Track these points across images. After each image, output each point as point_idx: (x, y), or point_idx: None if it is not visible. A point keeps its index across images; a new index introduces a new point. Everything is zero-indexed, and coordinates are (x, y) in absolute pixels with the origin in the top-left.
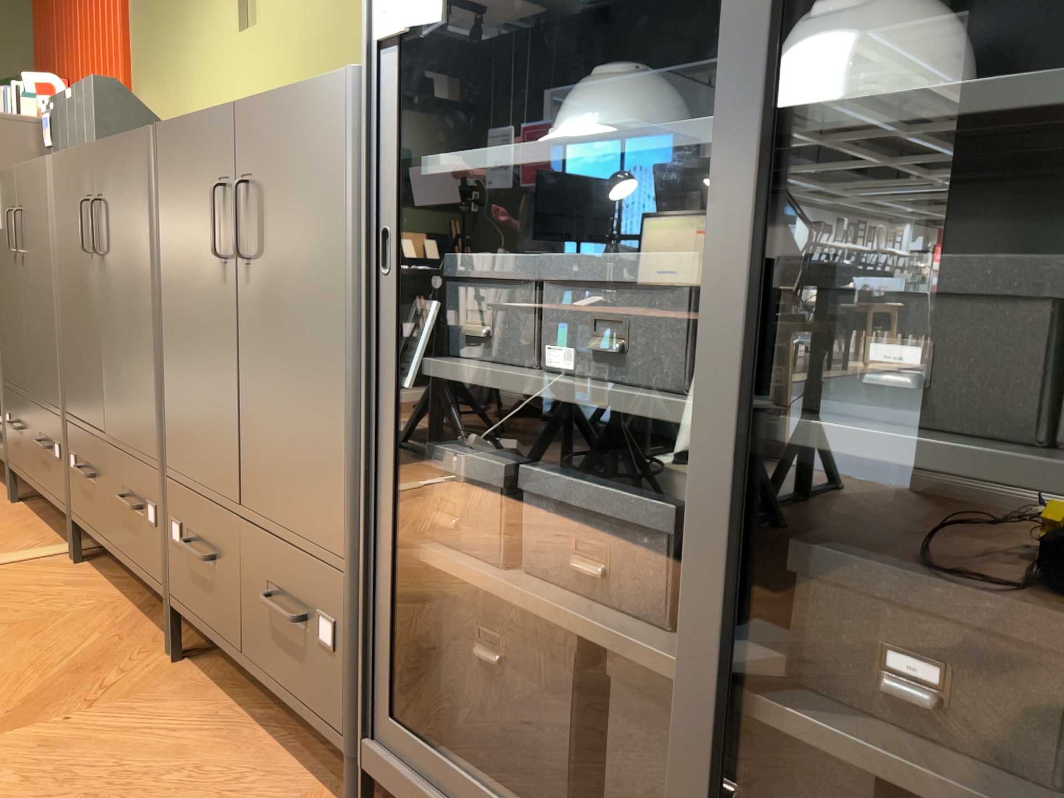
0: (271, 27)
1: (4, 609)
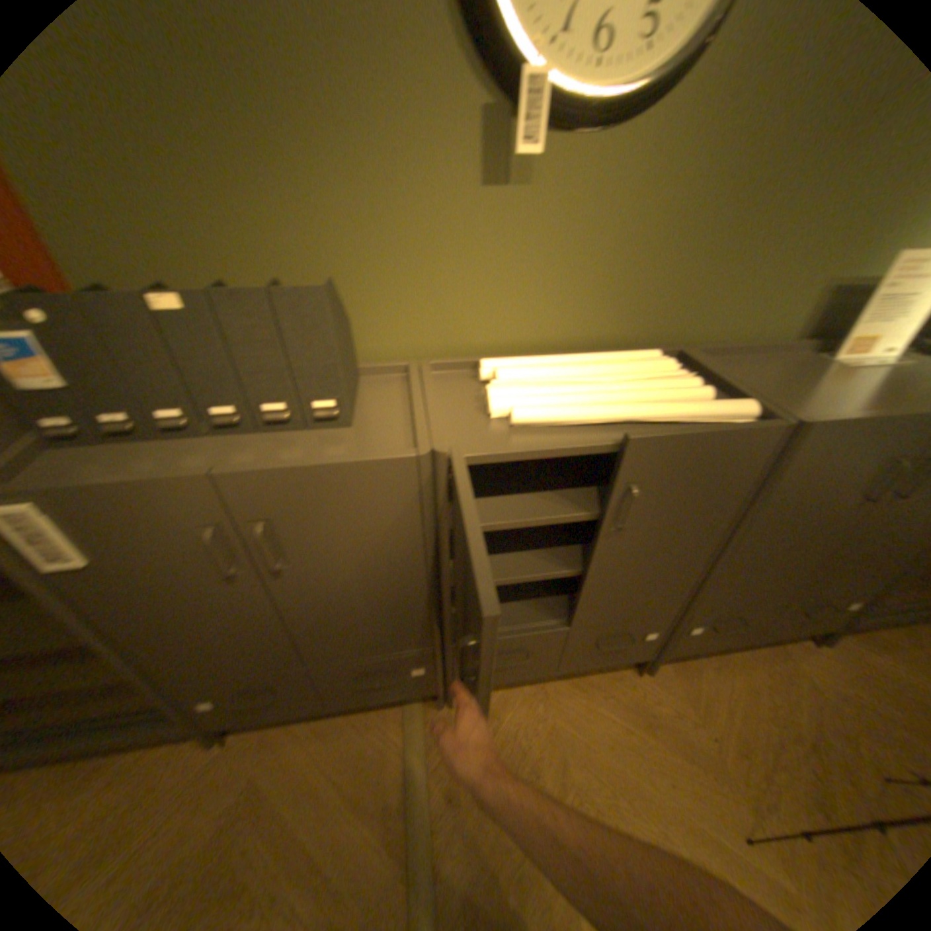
0: (567, 192)
1: (530, 766)
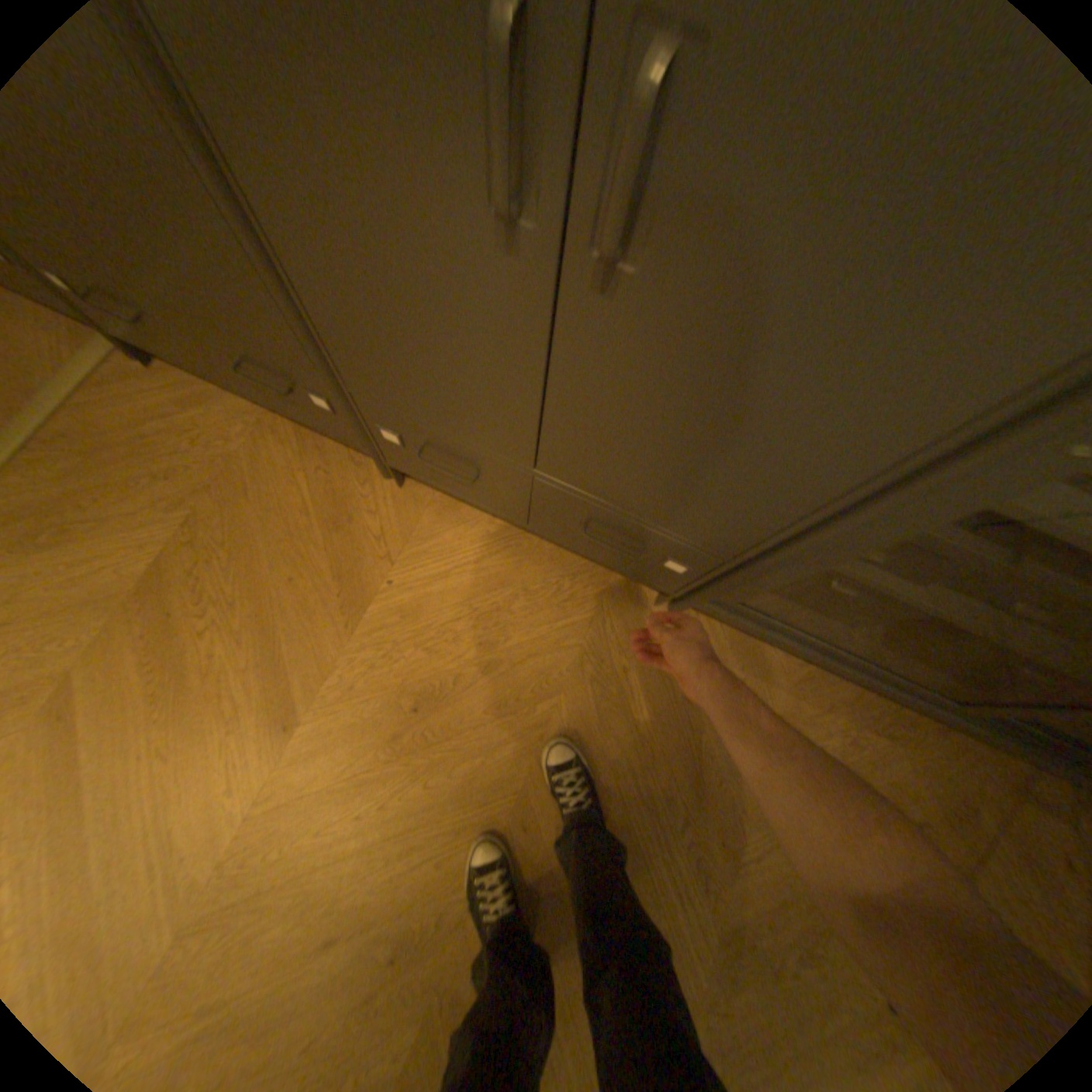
0: None
1: (168, 466)
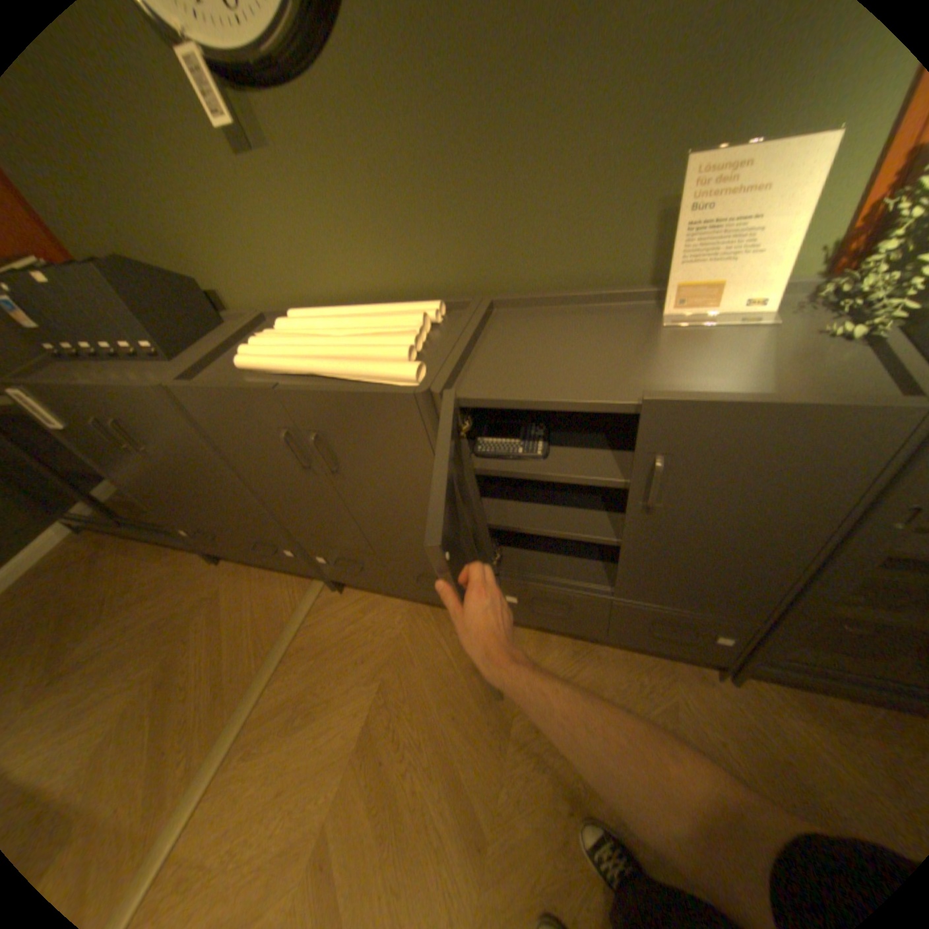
0: (298, 149)
1: (361, 653)
